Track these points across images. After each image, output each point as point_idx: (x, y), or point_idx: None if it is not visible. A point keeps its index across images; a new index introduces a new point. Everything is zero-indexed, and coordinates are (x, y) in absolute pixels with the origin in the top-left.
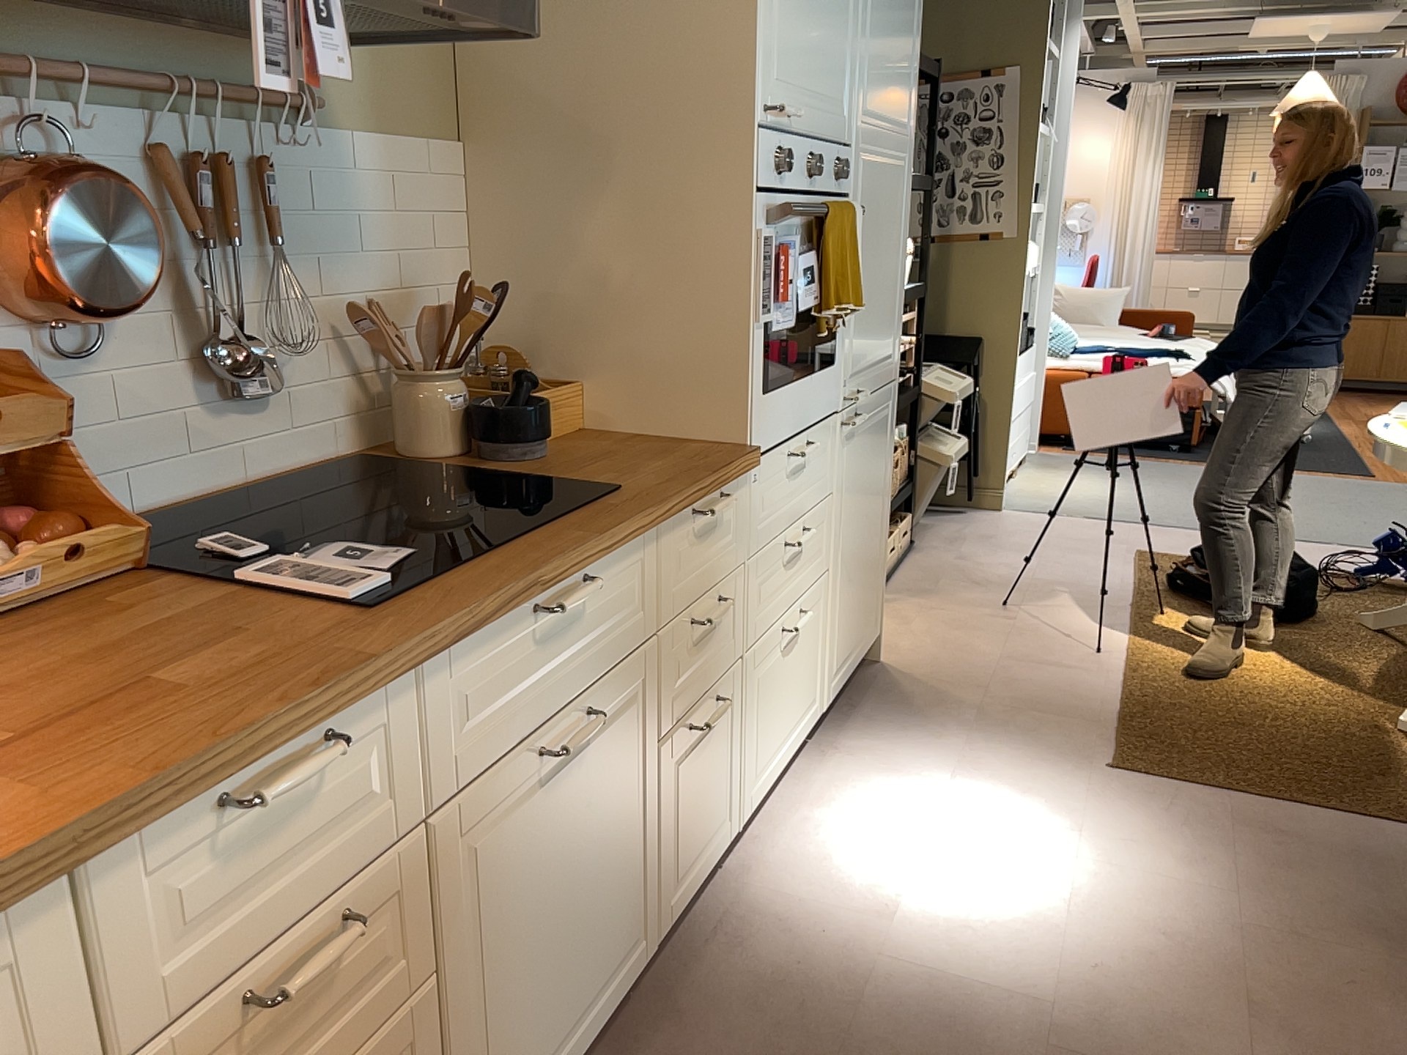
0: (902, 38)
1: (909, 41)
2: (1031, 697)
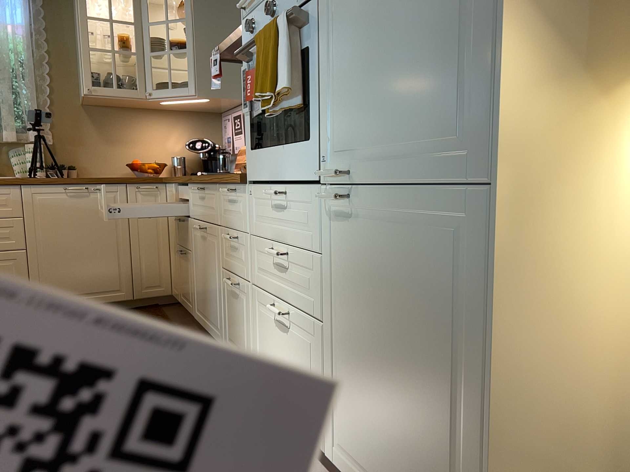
0: None
1: None
2: None
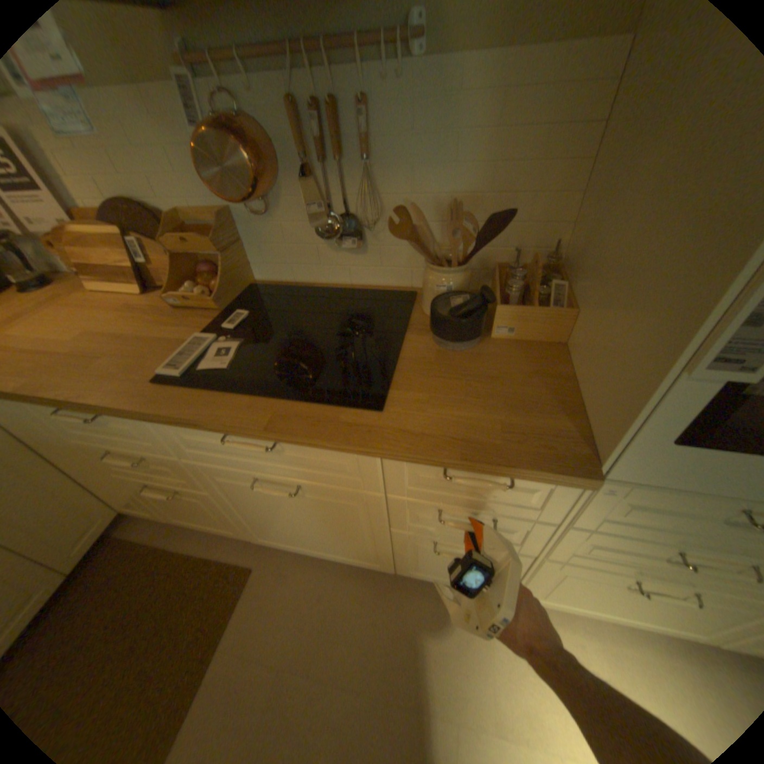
0: None
1: None
2: None
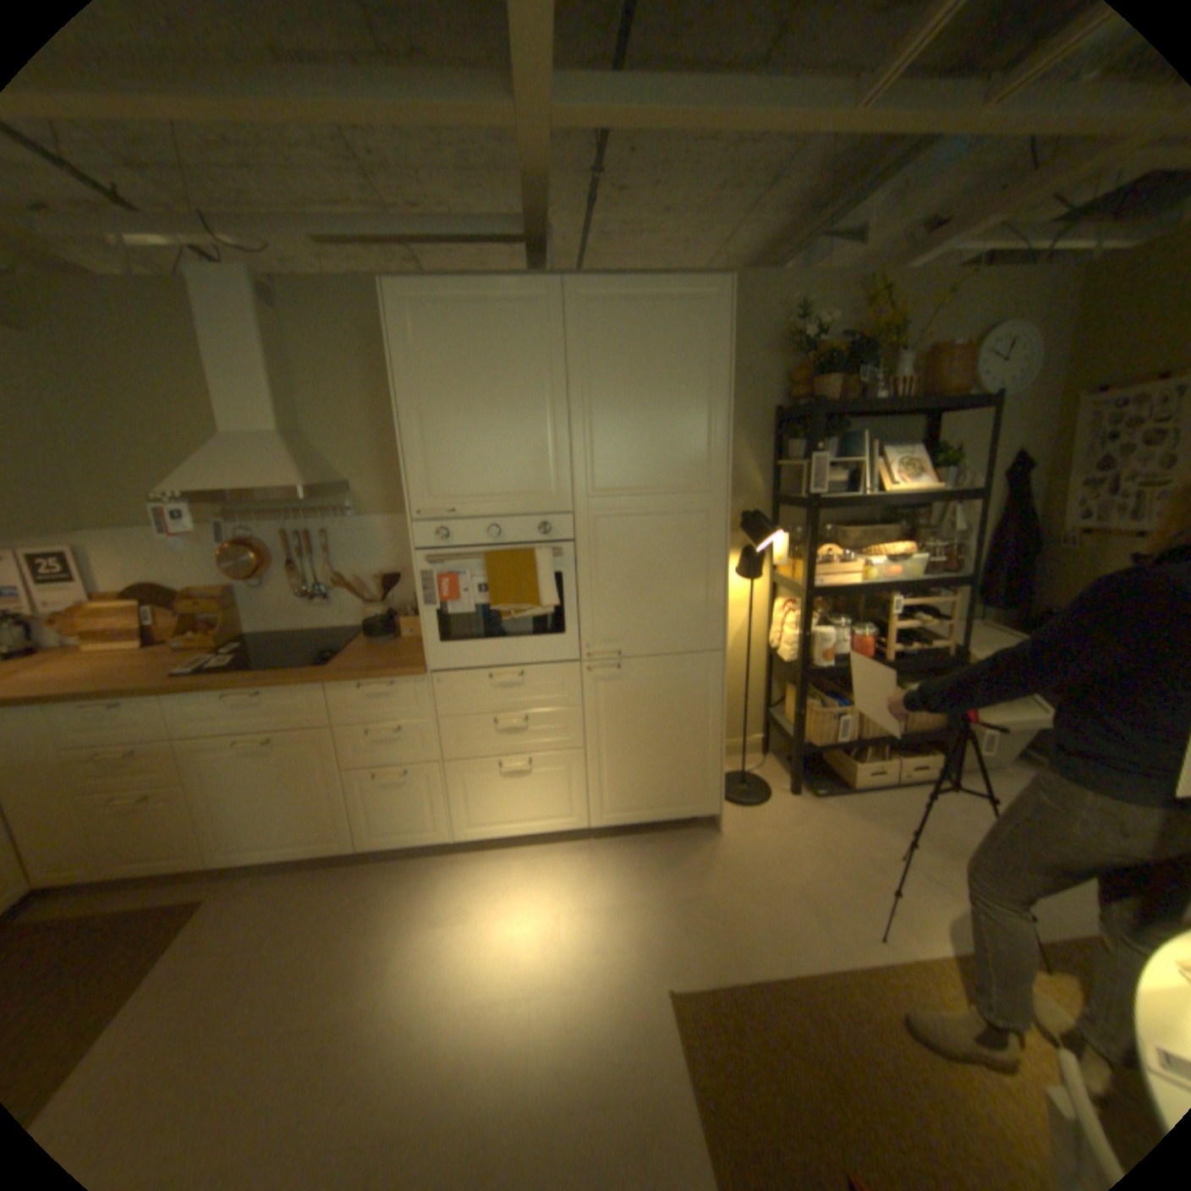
0: (670, 432)
1: (688, 431)
2: (747, 922)
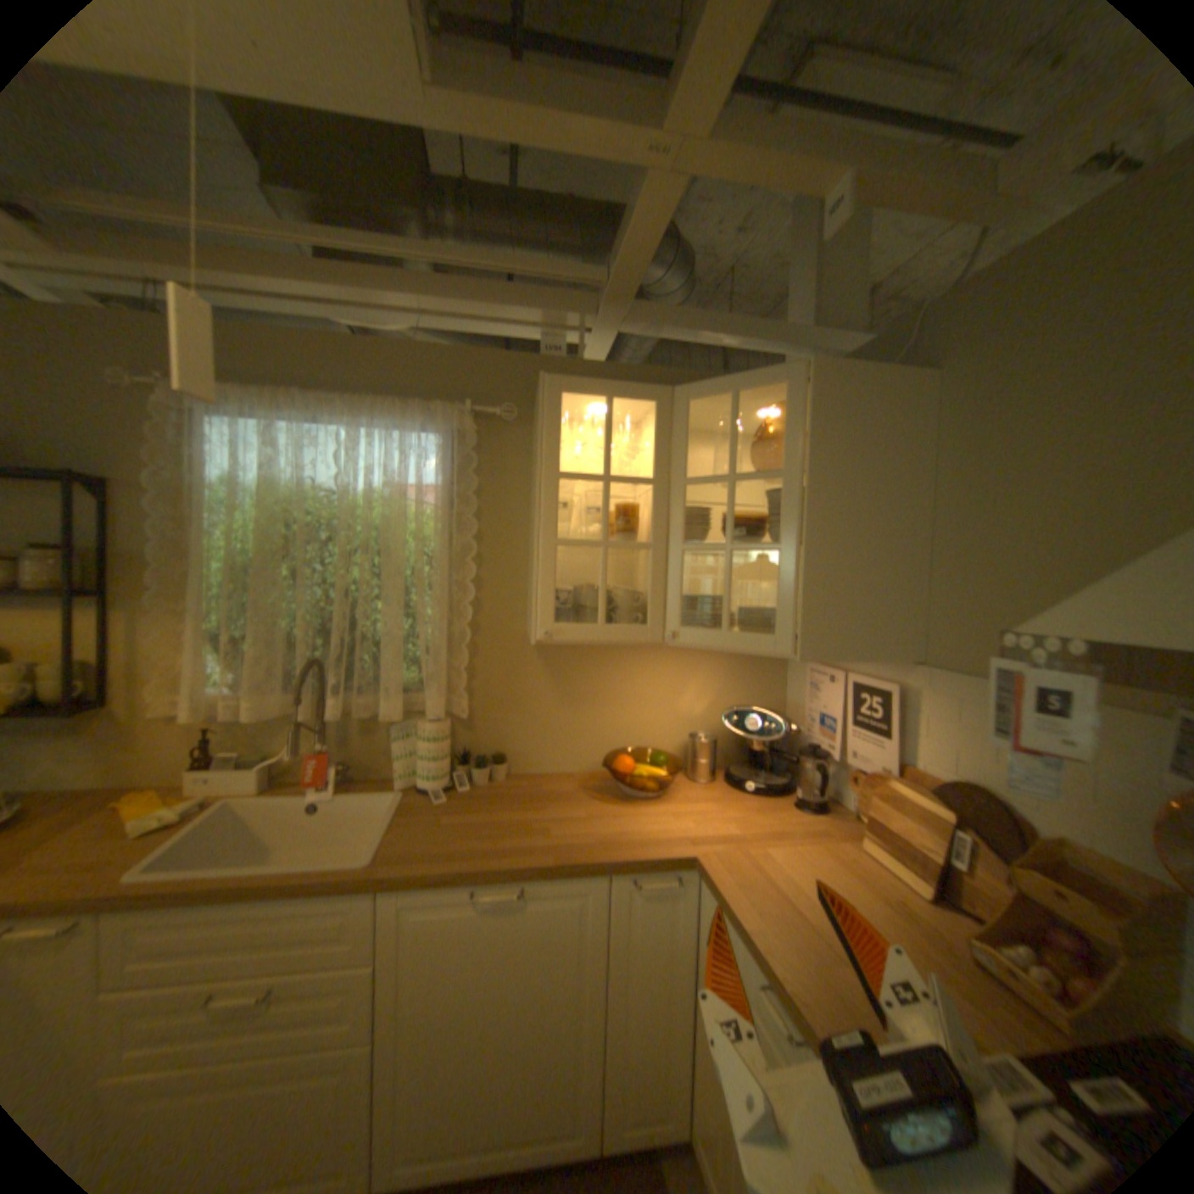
0: None
1: None
2: None
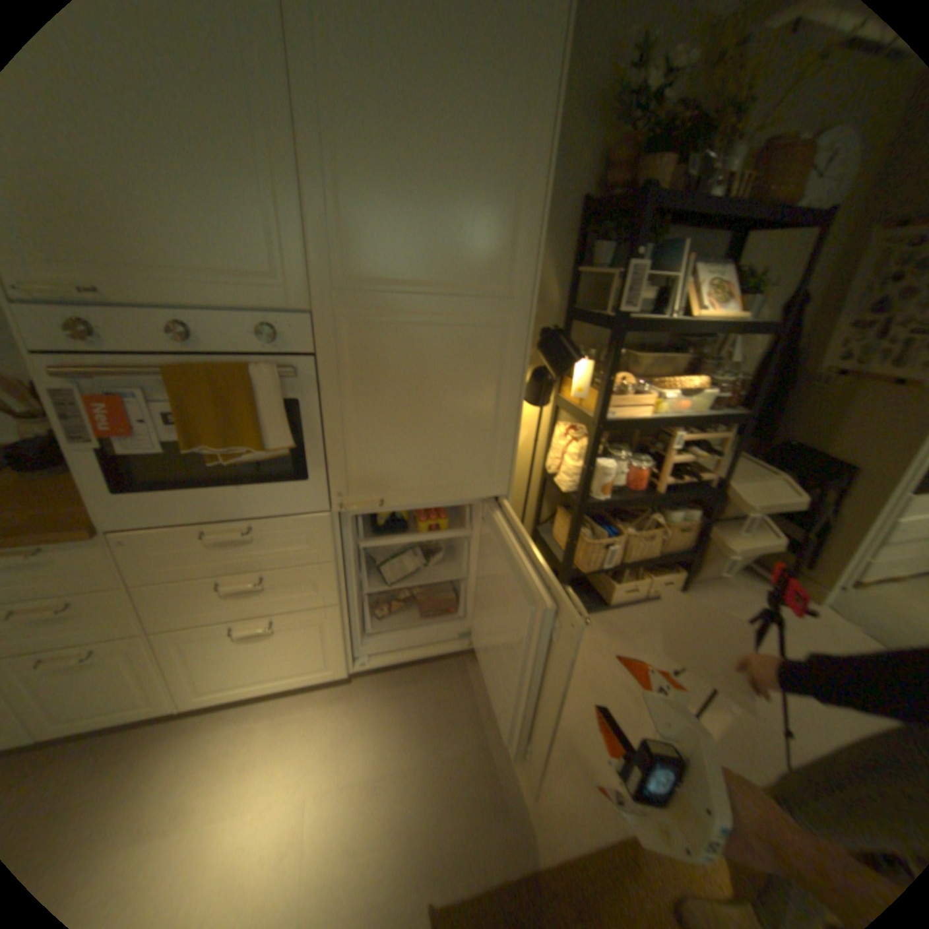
0: (464, 194)
1: (491, 197)
2: (514, 785)
